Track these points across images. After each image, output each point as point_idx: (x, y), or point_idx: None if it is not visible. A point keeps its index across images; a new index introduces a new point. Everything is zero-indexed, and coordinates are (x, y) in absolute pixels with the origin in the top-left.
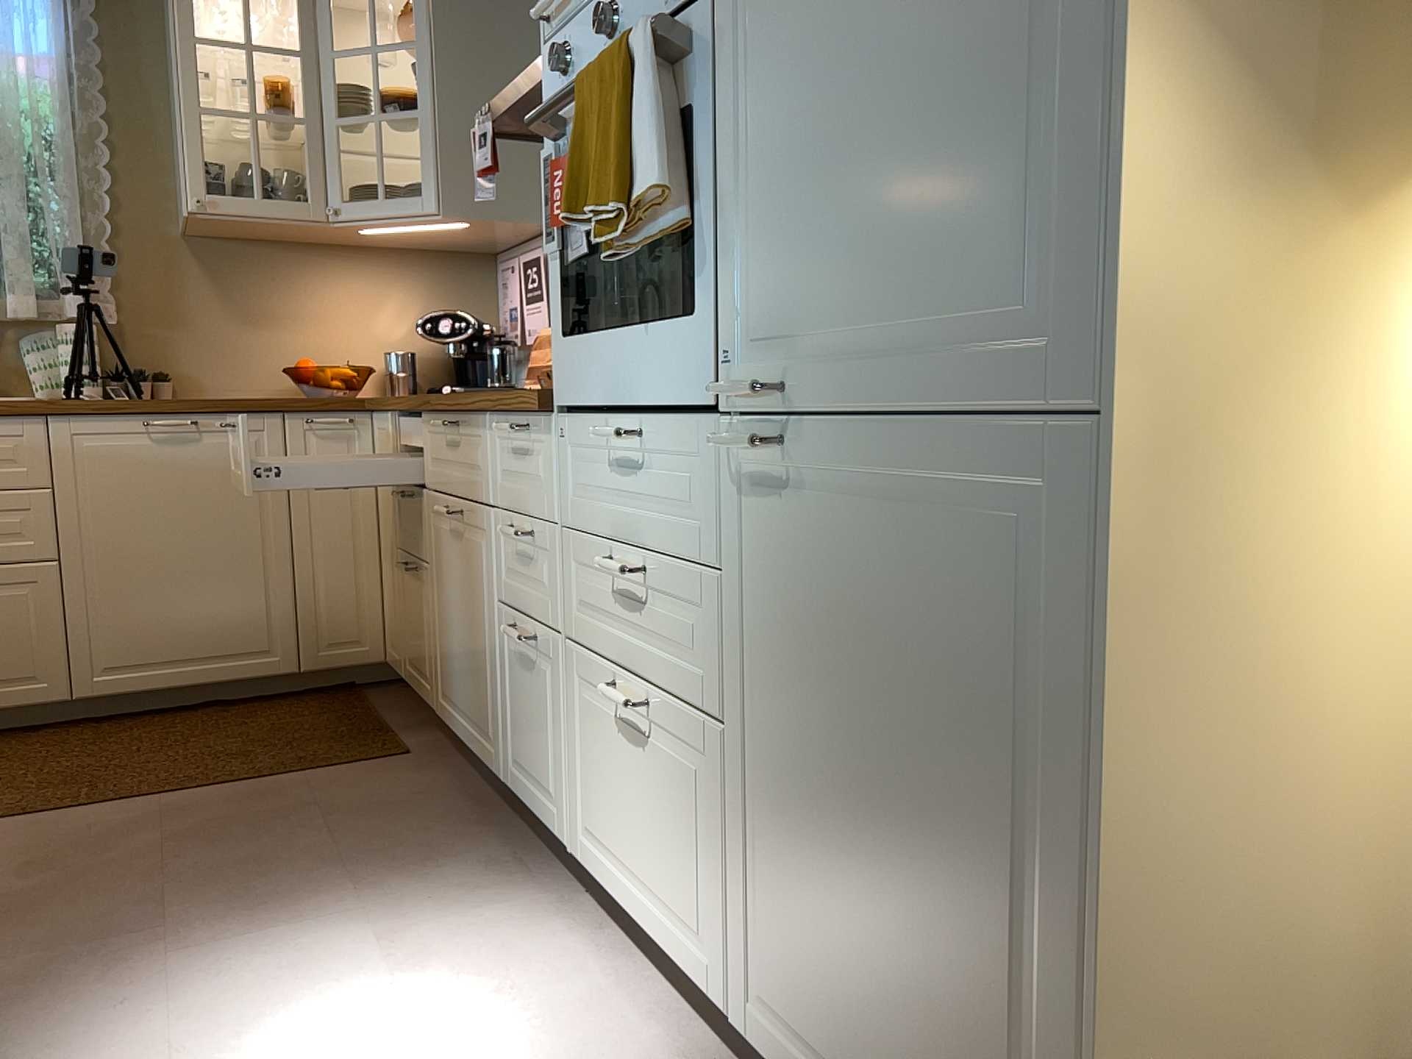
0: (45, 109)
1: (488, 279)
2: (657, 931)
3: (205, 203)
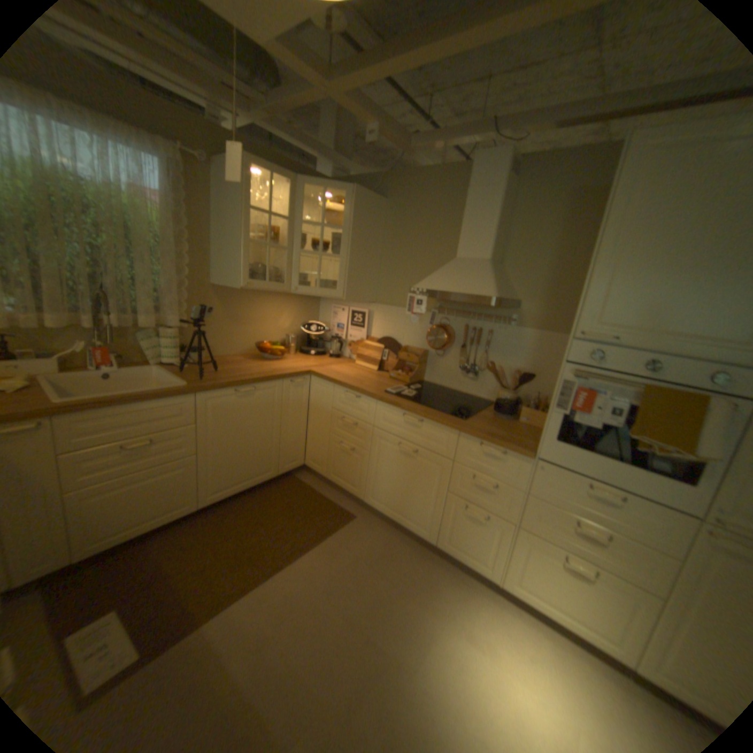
0: (154, 221)
1: (316, 305)
2: (577, 629)
3: (247, 284)
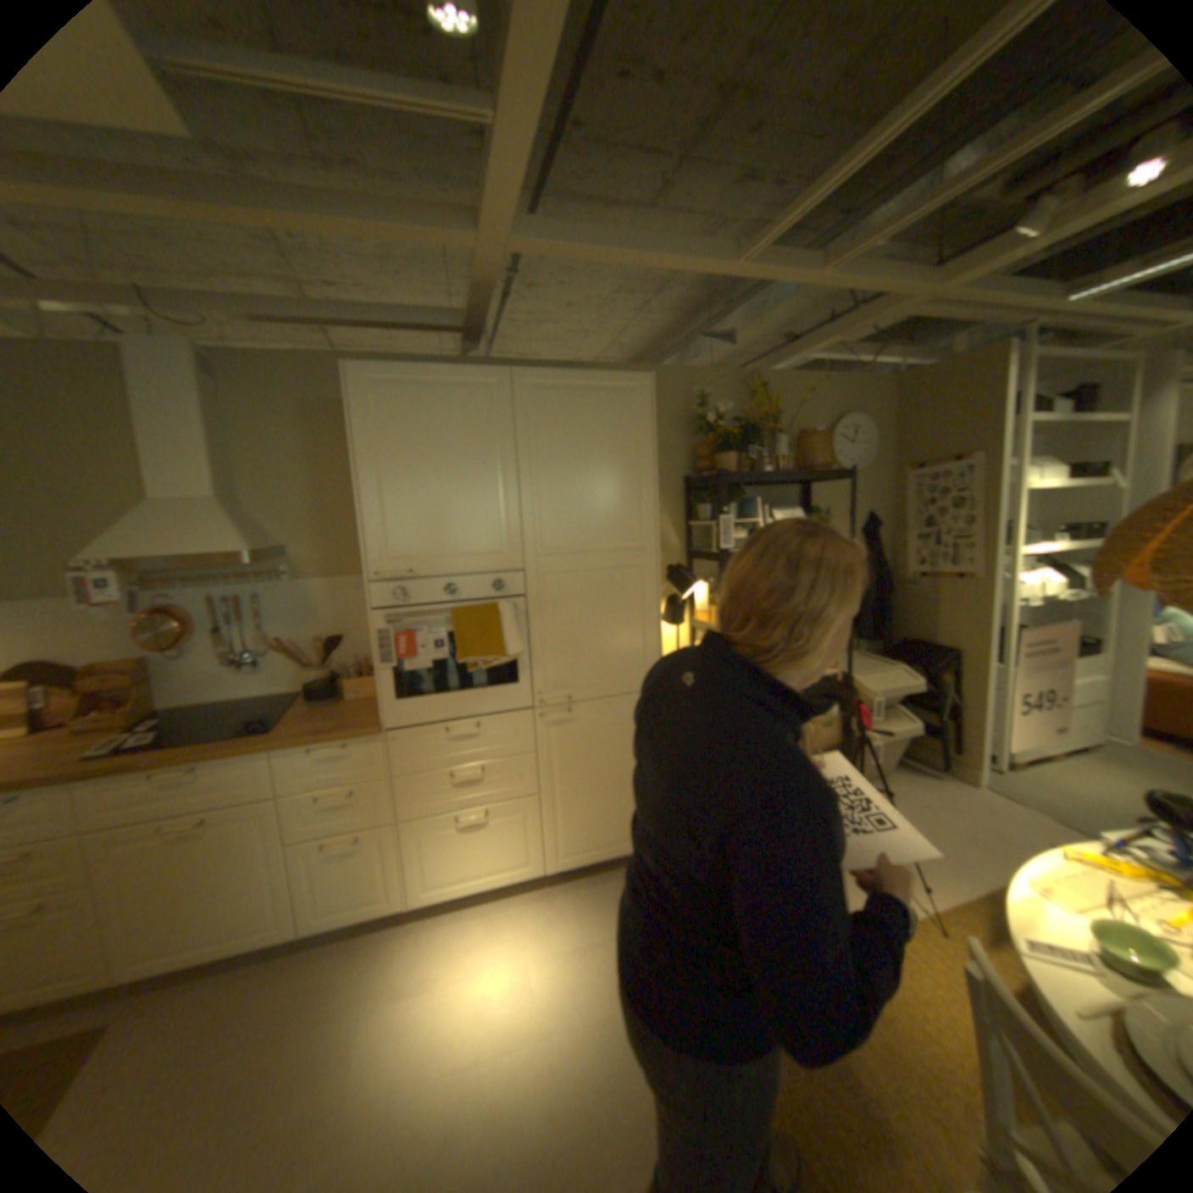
0: None
1: None
2: (489, 884)
3: None
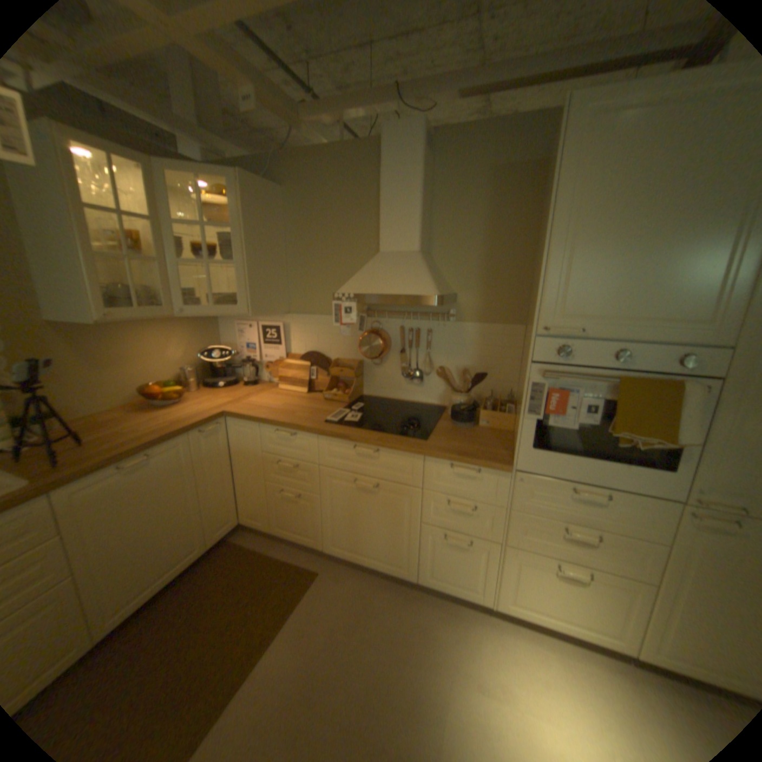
0: None
1: (214, 324)
2: (578, 633)
3: (103, 315)
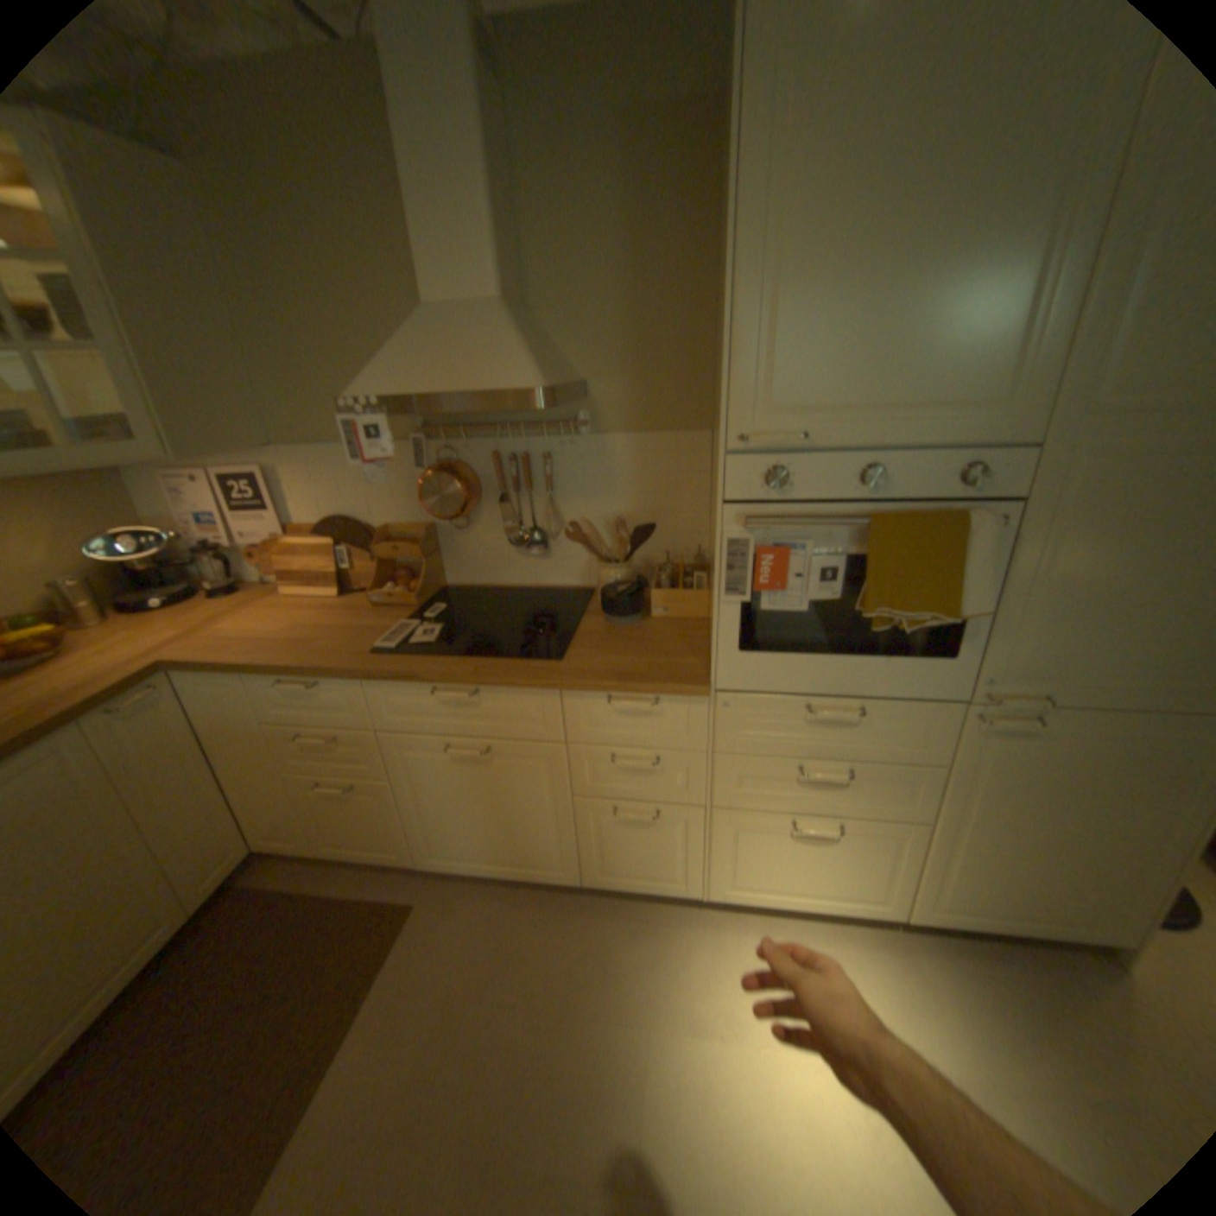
0: None
1: (114, 481)
2: (826, 908)
3: None
